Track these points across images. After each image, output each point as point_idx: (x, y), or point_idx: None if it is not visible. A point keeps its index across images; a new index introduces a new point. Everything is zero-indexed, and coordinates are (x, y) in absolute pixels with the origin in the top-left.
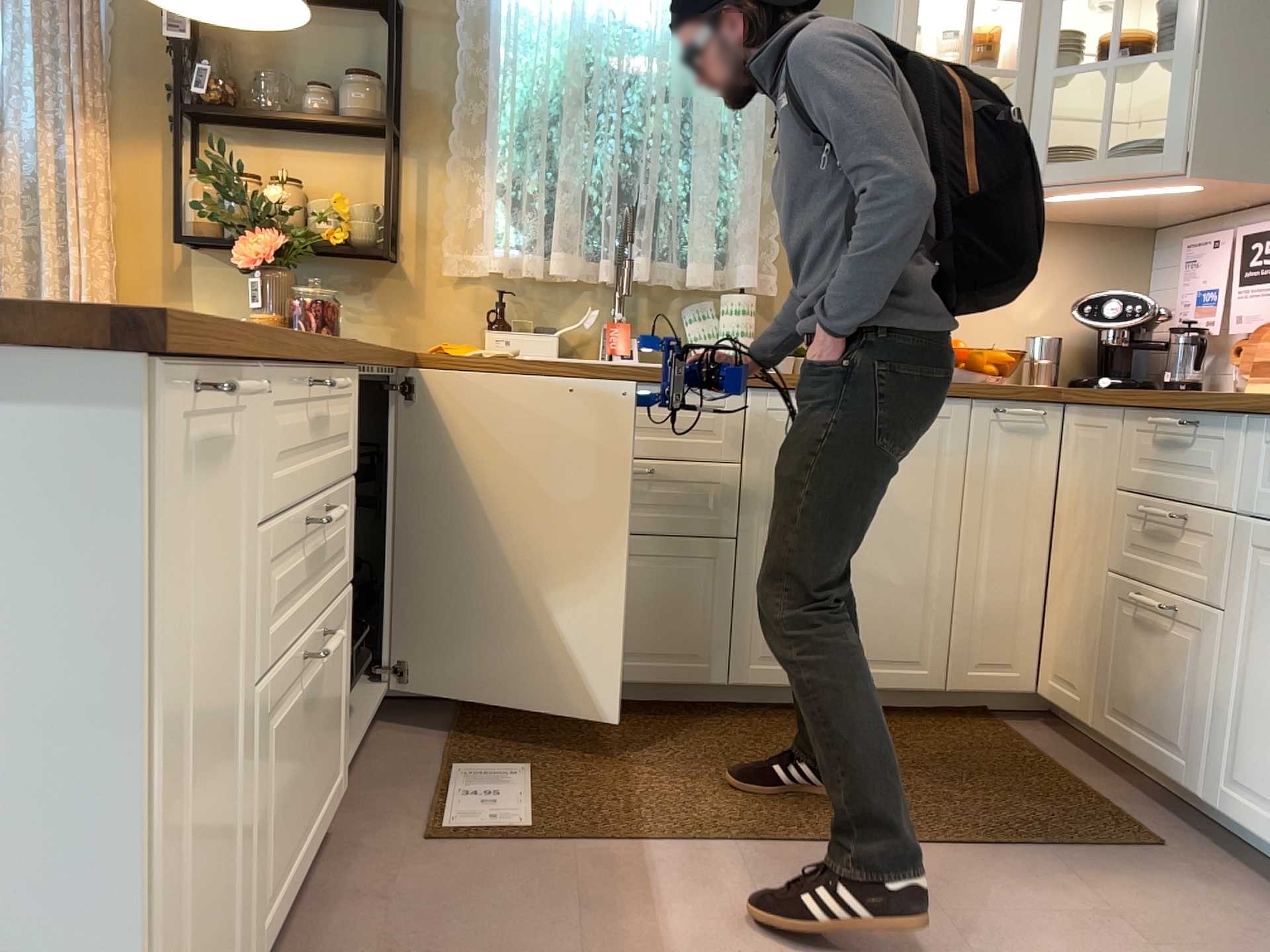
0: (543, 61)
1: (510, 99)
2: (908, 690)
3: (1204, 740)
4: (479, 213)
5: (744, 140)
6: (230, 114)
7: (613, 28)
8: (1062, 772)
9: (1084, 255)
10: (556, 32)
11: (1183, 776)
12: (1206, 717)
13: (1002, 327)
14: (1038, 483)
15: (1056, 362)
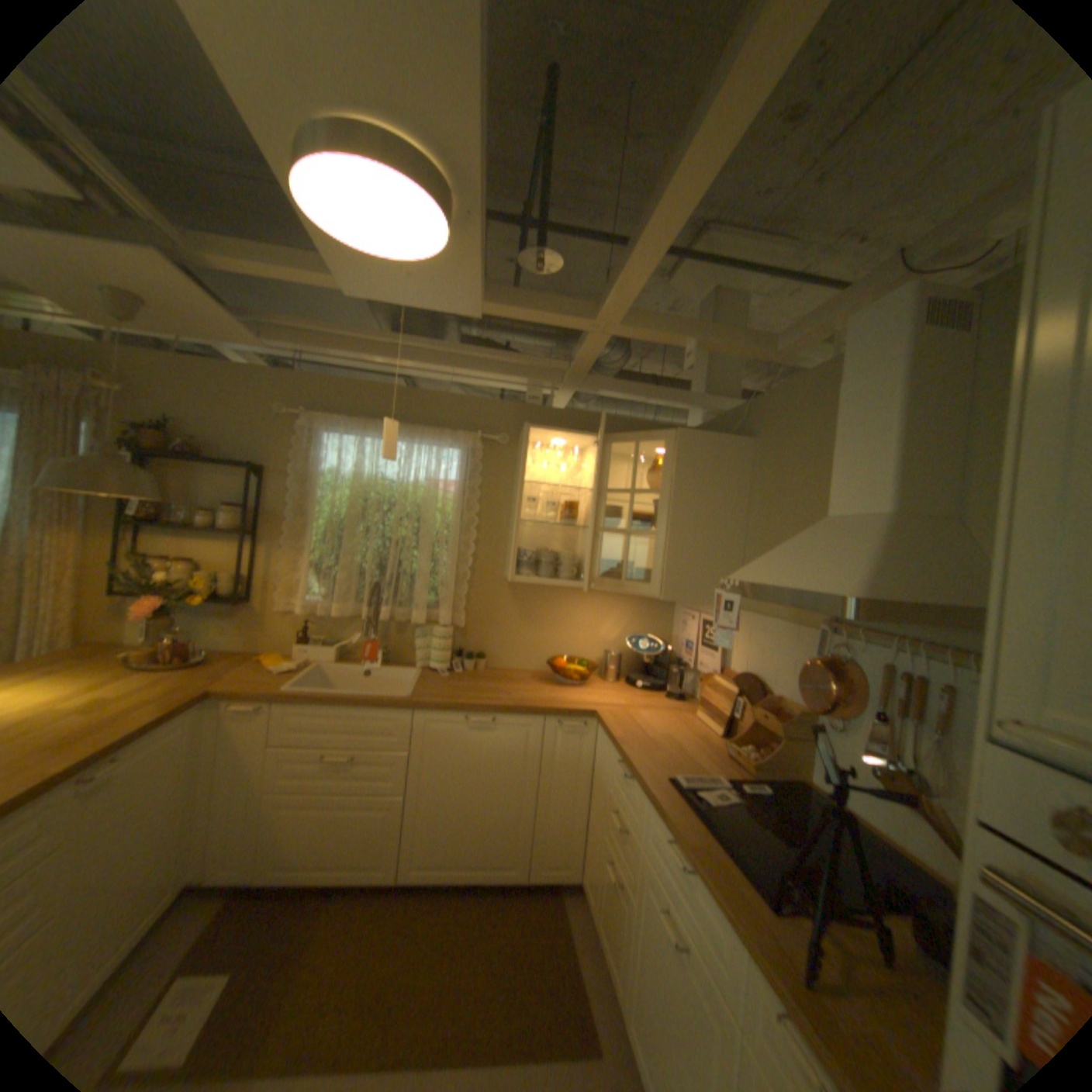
0: (338, 499)
1: (314, 520)
2: (505, 885)
3: (627, 986)
4: (299, 577)
5: (449, 545)
6: (146, 525)
7: (377, 484)
8: (574, 962)
9: (638, 606)
10: (348, 483)
11: (620, 1001)
12: (629, 971)
13: (593, 643)
14: (582, 764)
15: (616, 669)
